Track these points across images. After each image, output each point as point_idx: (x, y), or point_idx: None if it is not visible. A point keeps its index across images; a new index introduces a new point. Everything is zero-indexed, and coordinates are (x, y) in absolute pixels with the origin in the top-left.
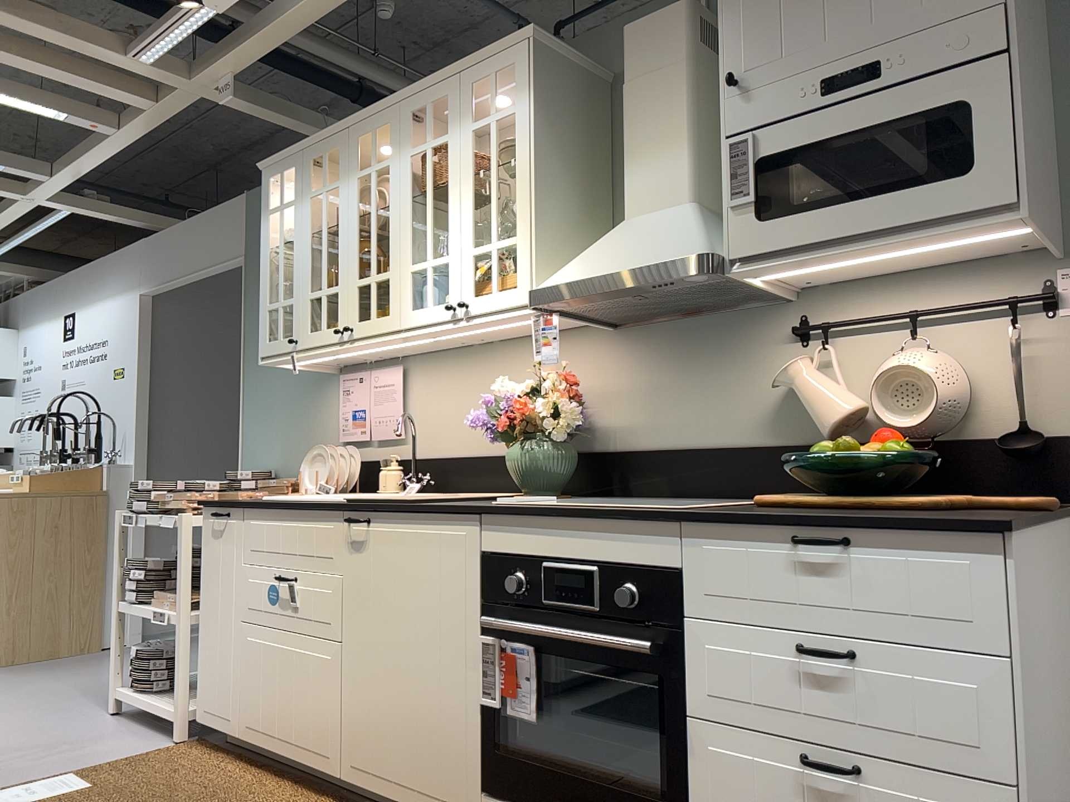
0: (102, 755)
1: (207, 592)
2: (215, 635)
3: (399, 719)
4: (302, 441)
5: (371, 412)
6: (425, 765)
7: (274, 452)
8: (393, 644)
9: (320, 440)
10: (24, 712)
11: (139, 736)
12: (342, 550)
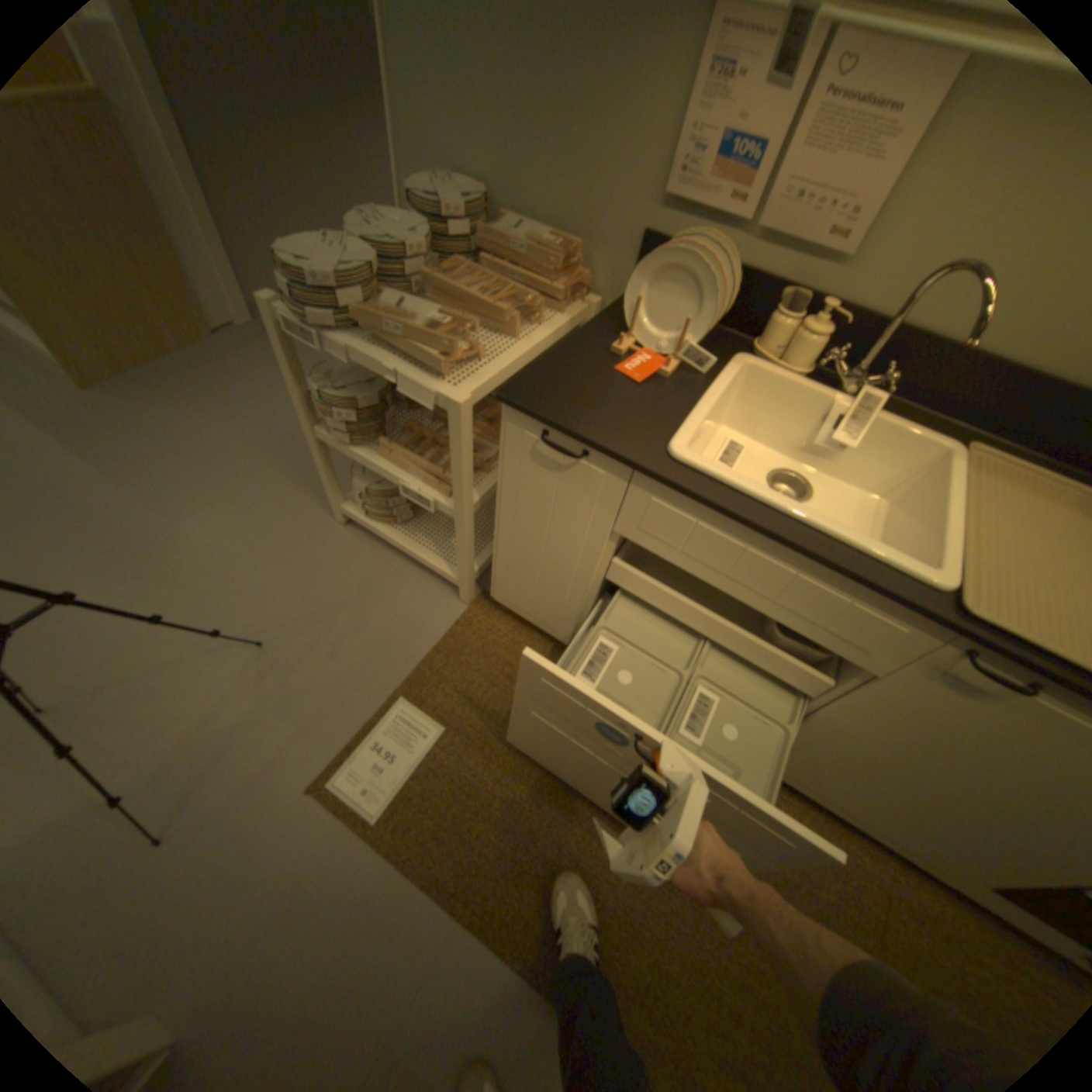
0: (400, 637)
1: (515, 515)
2: (532, 562)
3: (896, 804)
4: (555, 142)
5: (794, 158)
6: (910, 836)
7: (474, 140)
8: (946, 777)
9: (604, 158)
10: (228, 518)
11: (411, 585)
12: (912, 664)
